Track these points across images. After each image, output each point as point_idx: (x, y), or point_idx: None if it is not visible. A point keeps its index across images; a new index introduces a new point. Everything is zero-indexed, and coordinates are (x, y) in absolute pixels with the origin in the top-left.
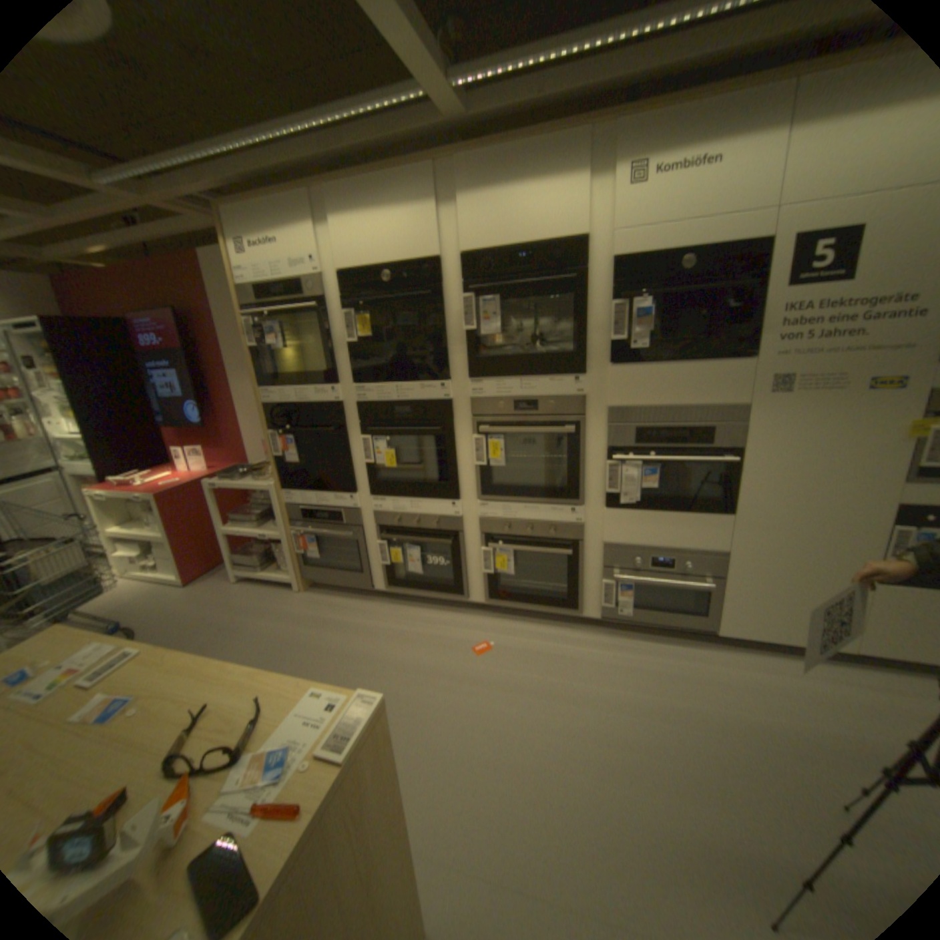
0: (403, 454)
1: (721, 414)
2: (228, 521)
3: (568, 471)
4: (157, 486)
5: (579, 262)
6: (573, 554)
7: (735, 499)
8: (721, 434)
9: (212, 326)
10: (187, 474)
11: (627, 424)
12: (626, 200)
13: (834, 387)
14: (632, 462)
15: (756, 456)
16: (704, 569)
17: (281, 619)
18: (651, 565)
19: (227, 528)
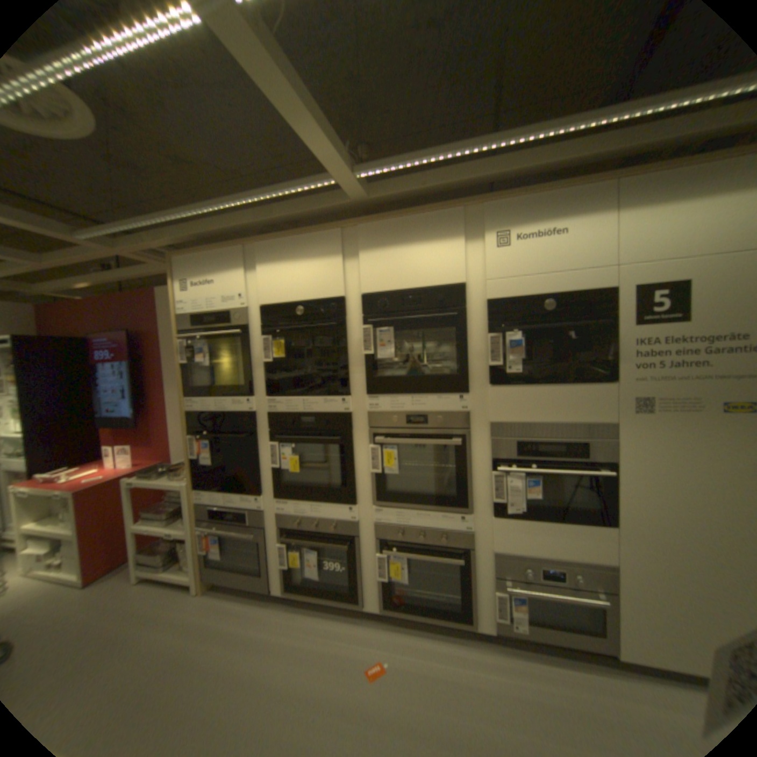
0: (306, 459)
1: (592, 431)
2: (139, 519)
3: (456, 480)
4: (81, 483)
5: (458, 303)
6: (465, 565)
7: (615, 511)
8: (595, 450)
9: (158, 346)
10: (113, 471)
11: (508, 438)
12: (494, 258)
13: (691, 410)
14: (515, 474)
15: (630, 471)
16: (596, 585)
17: (171, 630)
18: (543, 578)
19: (137, 526)
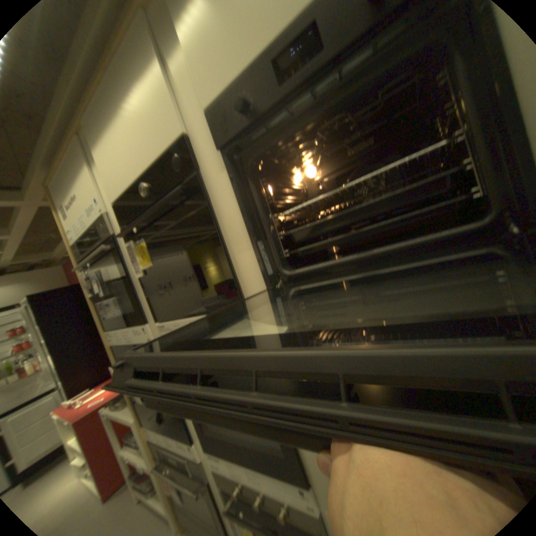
0: None
1: None
2: (125, 441)
3: None
4: (90, 405)
5: None
6: None
7: None
8: None
9: None
10: None
11: None
12: None
13: None
14: None
15: None
16: None
17: None
18: None
19: (125, 448)
